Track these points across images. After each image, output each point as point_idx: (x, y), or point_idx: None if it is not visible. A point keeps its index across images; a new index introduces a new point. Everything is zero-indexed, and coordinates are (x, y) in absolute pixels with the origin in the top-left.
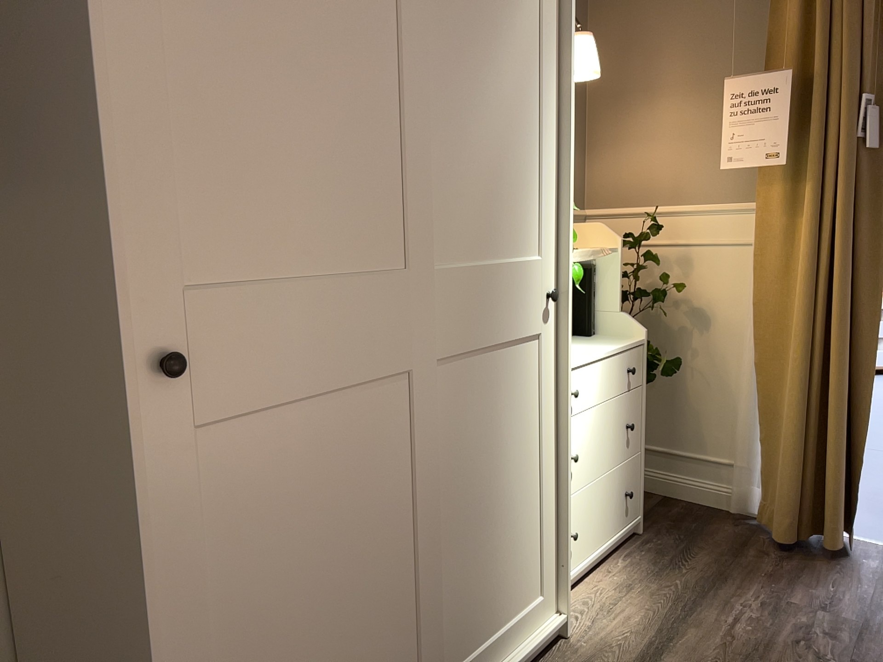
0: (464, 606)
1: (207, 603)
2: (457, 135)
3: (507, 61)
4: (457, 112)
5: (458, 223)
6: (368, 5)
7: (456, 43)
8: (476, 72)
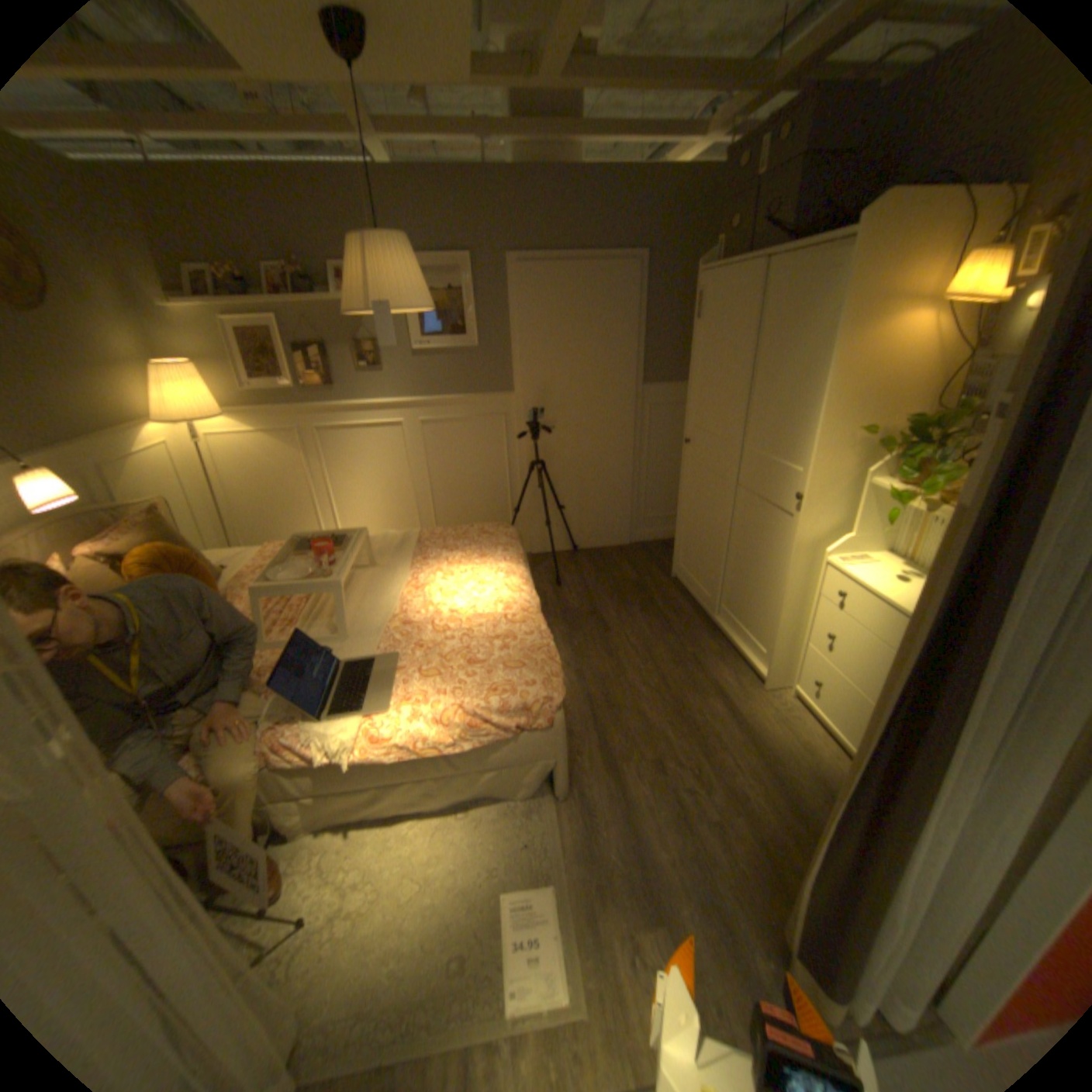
0: (733, 602)
1: (681, 499)
2: (769, 382)
3: (808, 334)
4: (770, 370)
5: (761, 428)
6: (735, 332)
7: (776, 333)
8: (785, 346)
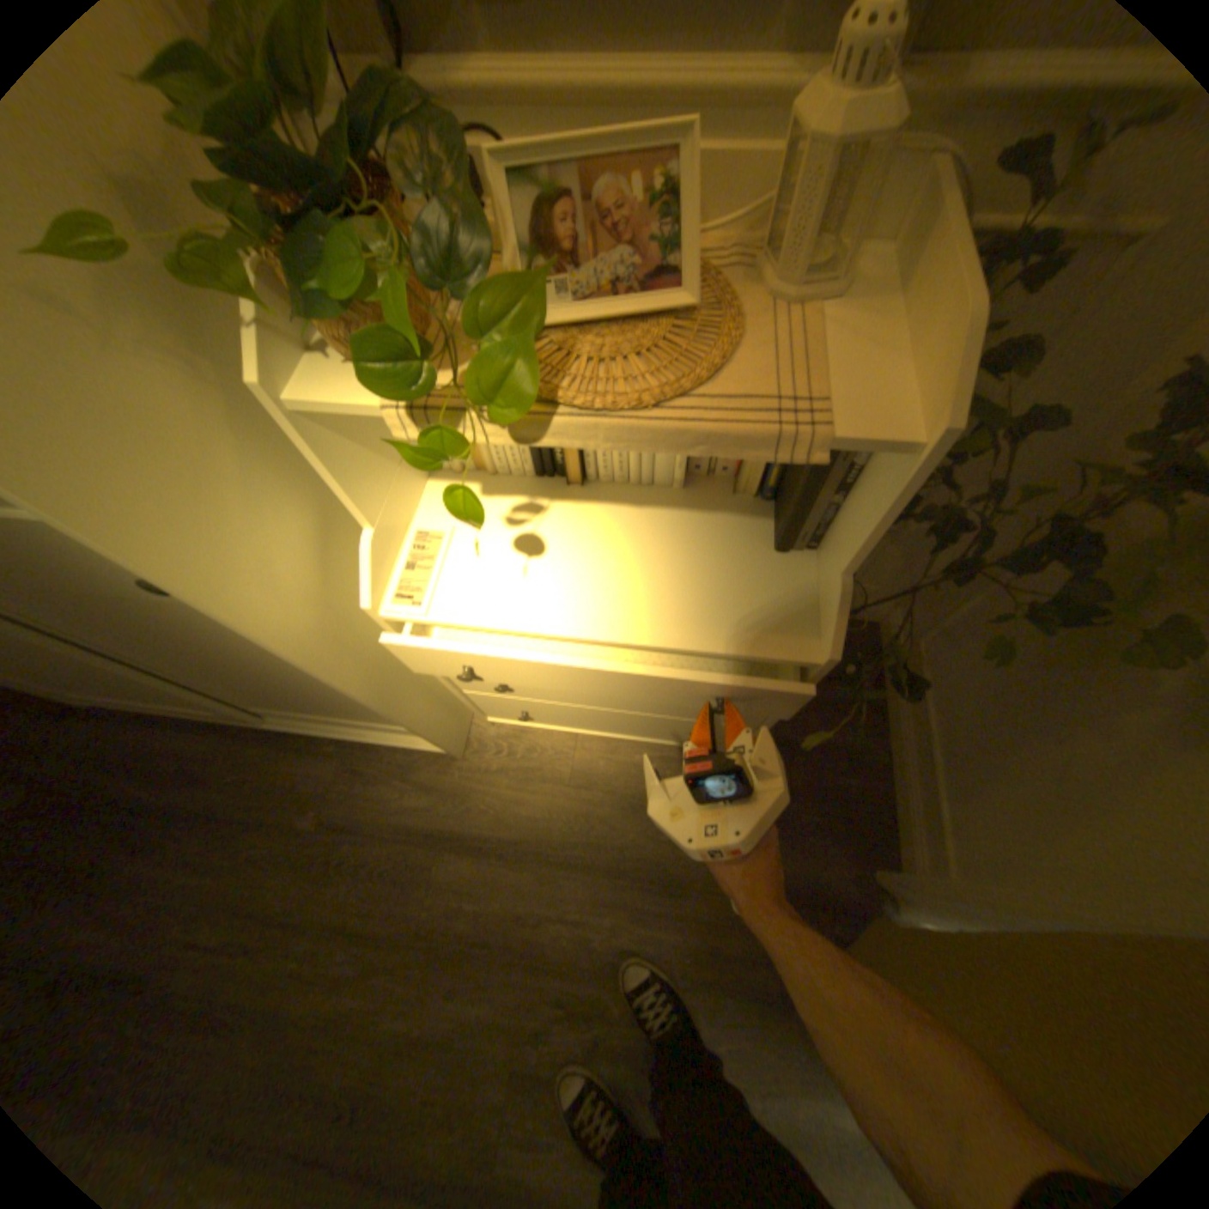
0: (268, 705)
1: None
2: None
3: None
4: None
5: None
6: None
7: None
8: None
